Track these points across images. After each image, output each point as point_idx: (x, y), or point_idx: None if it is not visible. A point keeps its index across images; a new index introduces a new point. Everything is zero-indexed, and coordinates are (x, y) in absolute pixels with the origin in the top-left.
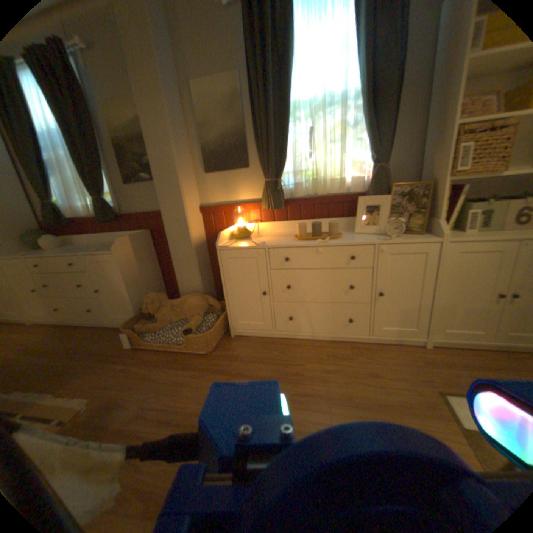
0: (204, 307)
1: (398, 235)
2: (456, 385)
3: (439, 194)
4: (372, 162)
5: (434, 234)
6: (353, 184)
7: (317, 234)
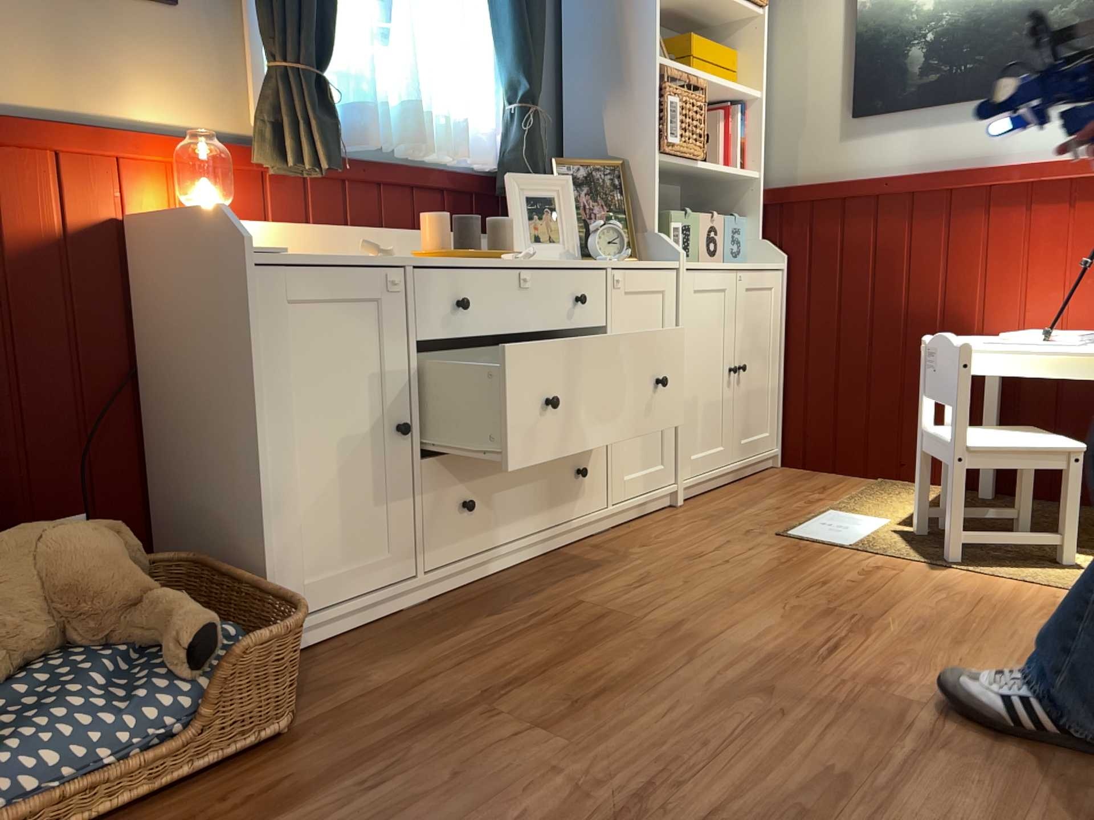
0: (130, 567)
1: (618, 255)
2: (771, 521)
3: (637, 185)
4: (509, 101)
5: (648, 261)
6: (465, 146)
7: (476, 246)
